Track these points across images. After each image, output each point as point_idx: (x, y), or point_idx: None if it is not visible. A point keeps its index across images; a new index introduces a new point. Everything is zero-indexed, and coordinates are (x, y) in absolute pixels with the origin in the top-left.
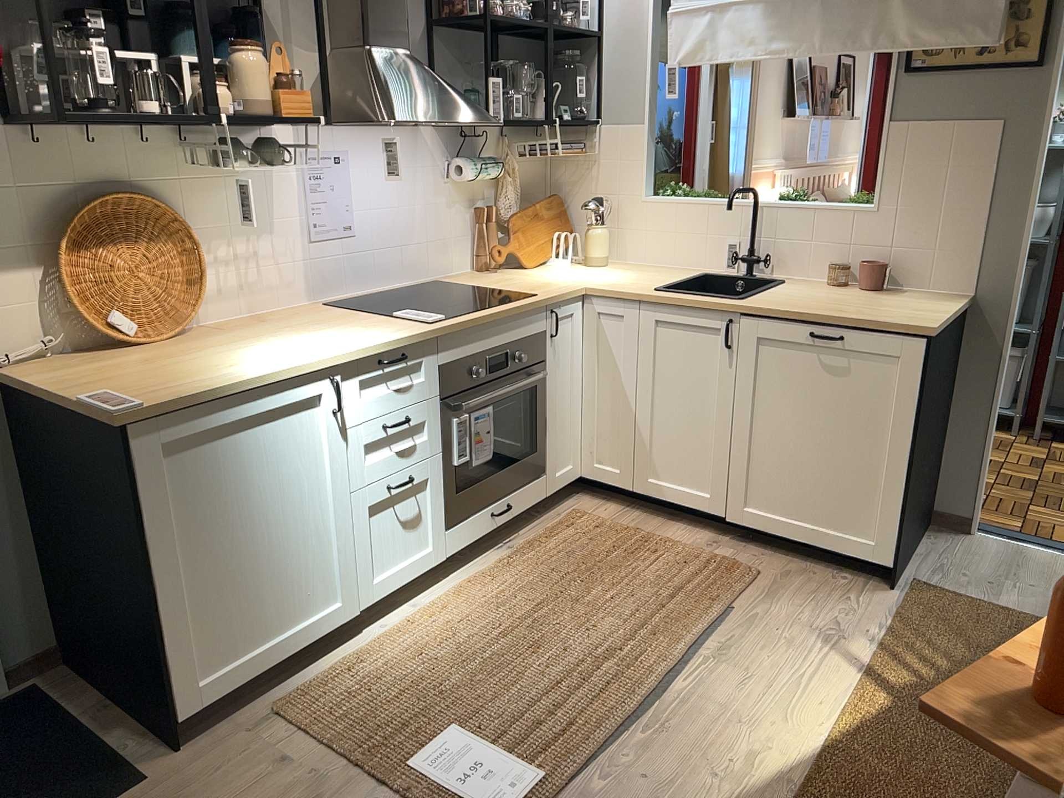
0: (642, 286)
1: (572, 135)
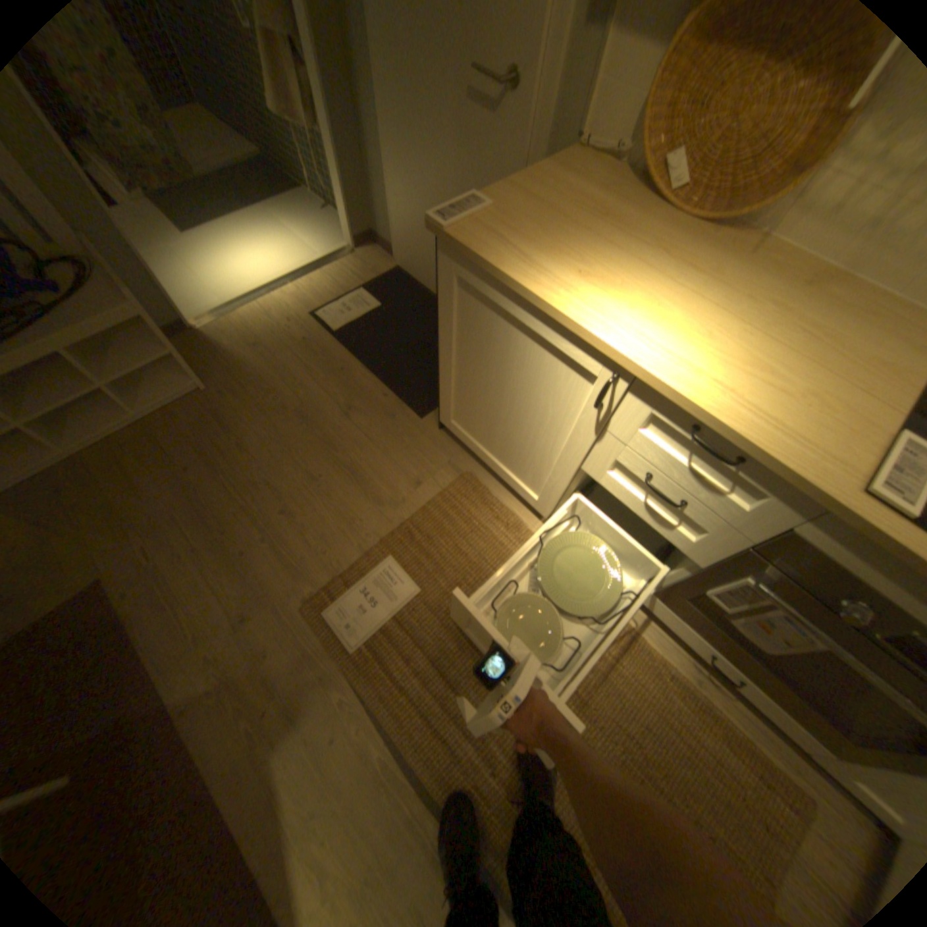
0: None
1: None
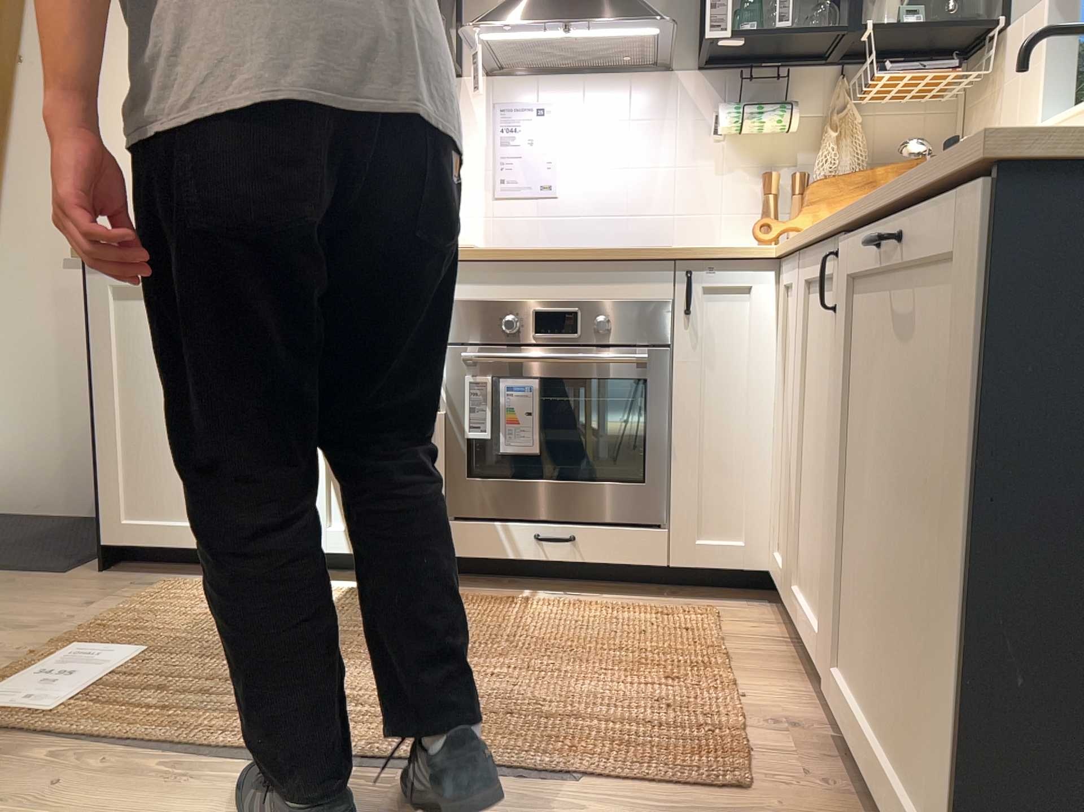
0: None
1: (979, 63)
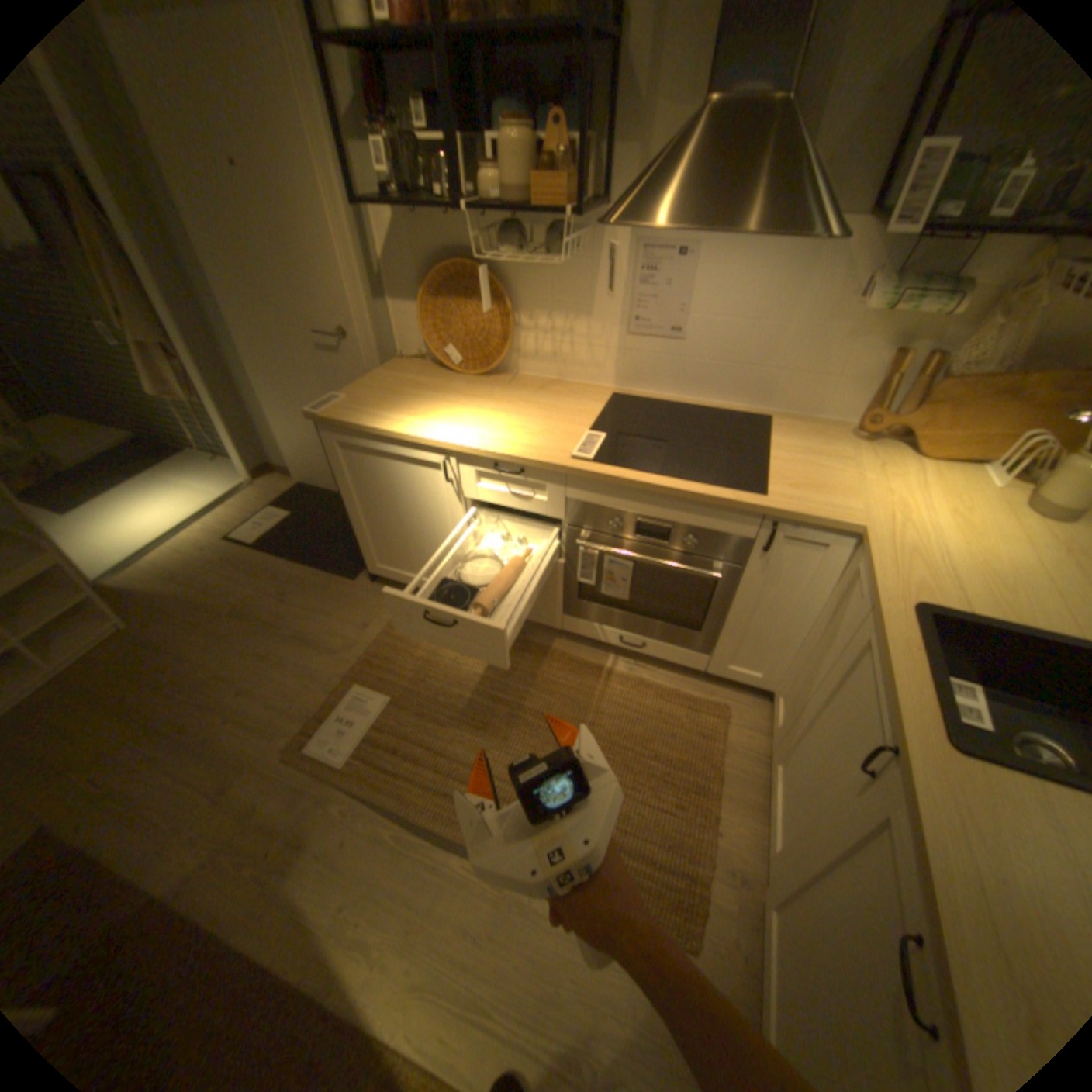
0: (936, 585)
1: None
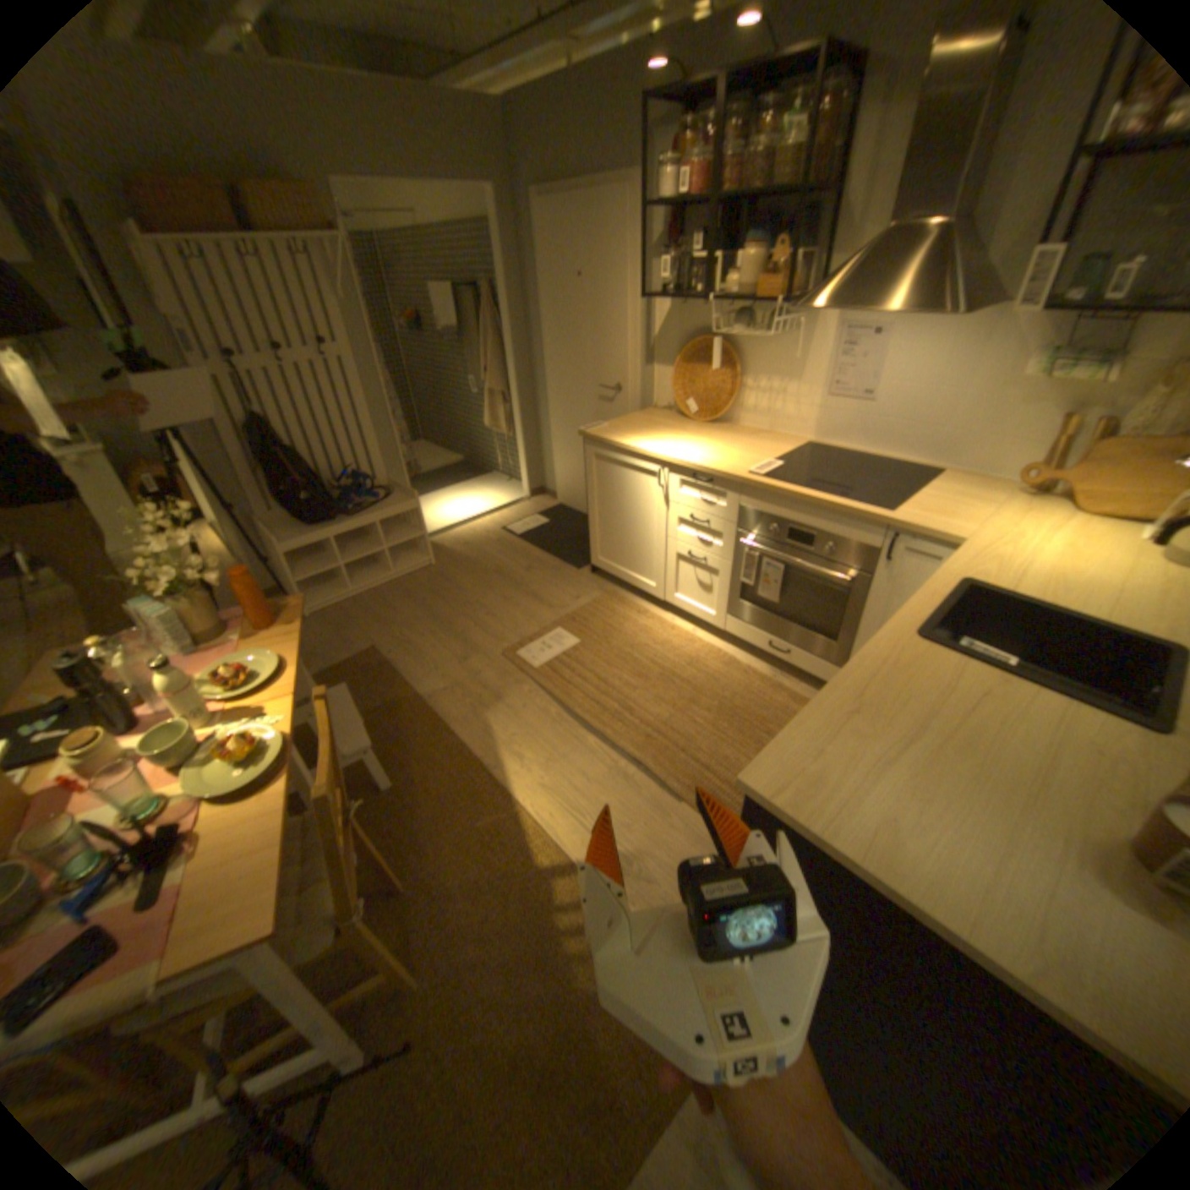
0: (996, 576)
1: None
